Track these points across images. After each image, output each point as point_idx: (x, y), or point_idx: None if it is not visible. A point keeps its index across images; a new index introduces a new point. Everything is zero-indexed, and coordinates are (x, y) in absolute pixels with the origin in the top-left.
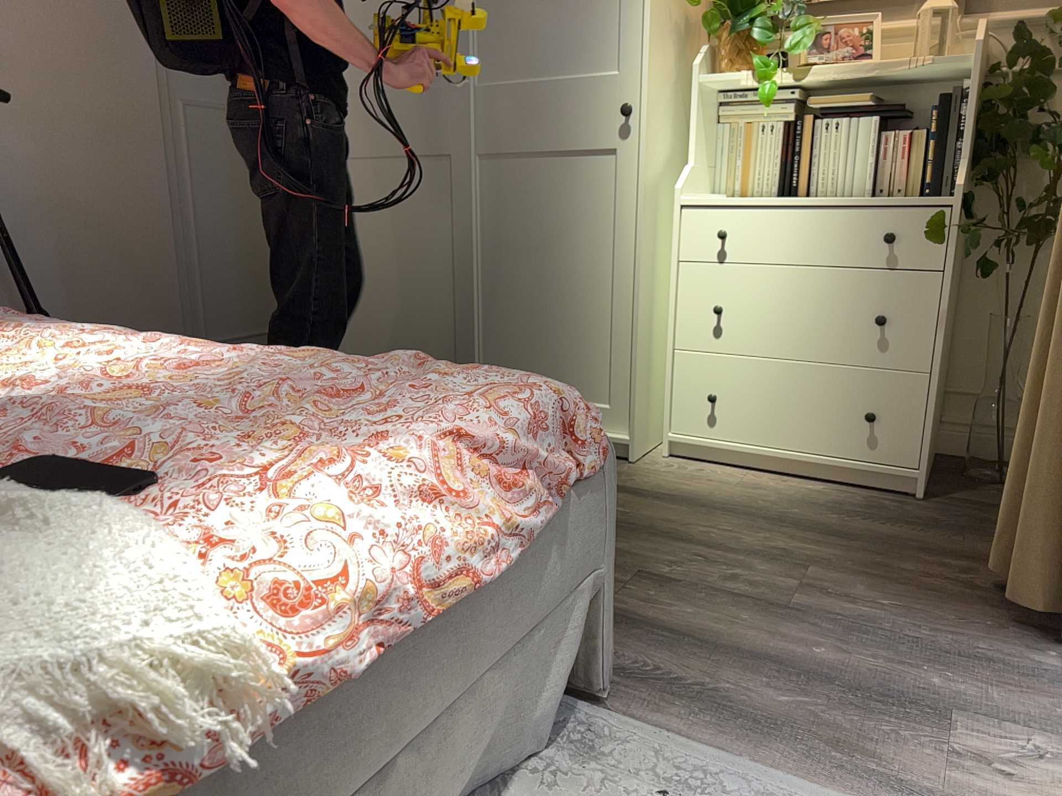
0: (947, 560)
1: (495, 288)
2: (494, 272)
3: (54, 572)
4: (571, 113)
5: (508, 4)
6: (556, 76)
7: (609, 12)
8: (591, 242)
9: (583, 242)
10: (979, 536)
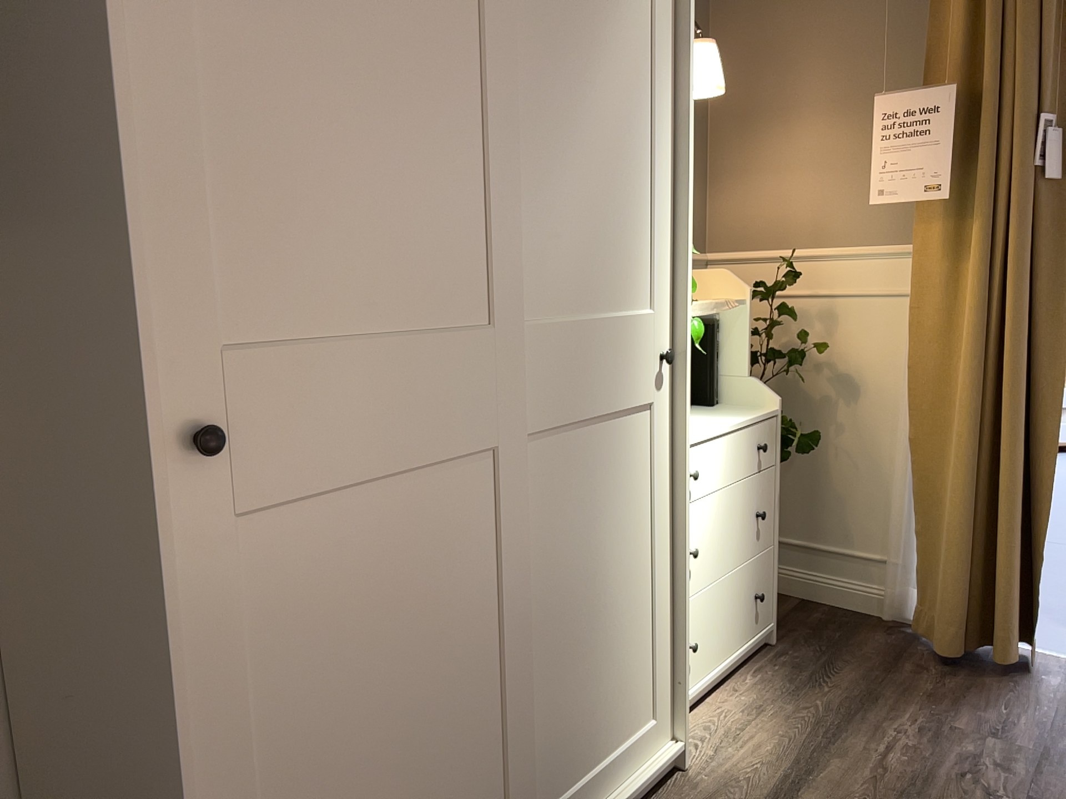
0: (896, 668)
1: (538, 646)
2: (538, 619)
3: None
4: (620, 360)
5: (550, 197)
6: (603, 310)
7: (644, 234)
8: (635, 523)
9: (628, 526)
10: (843, 645)
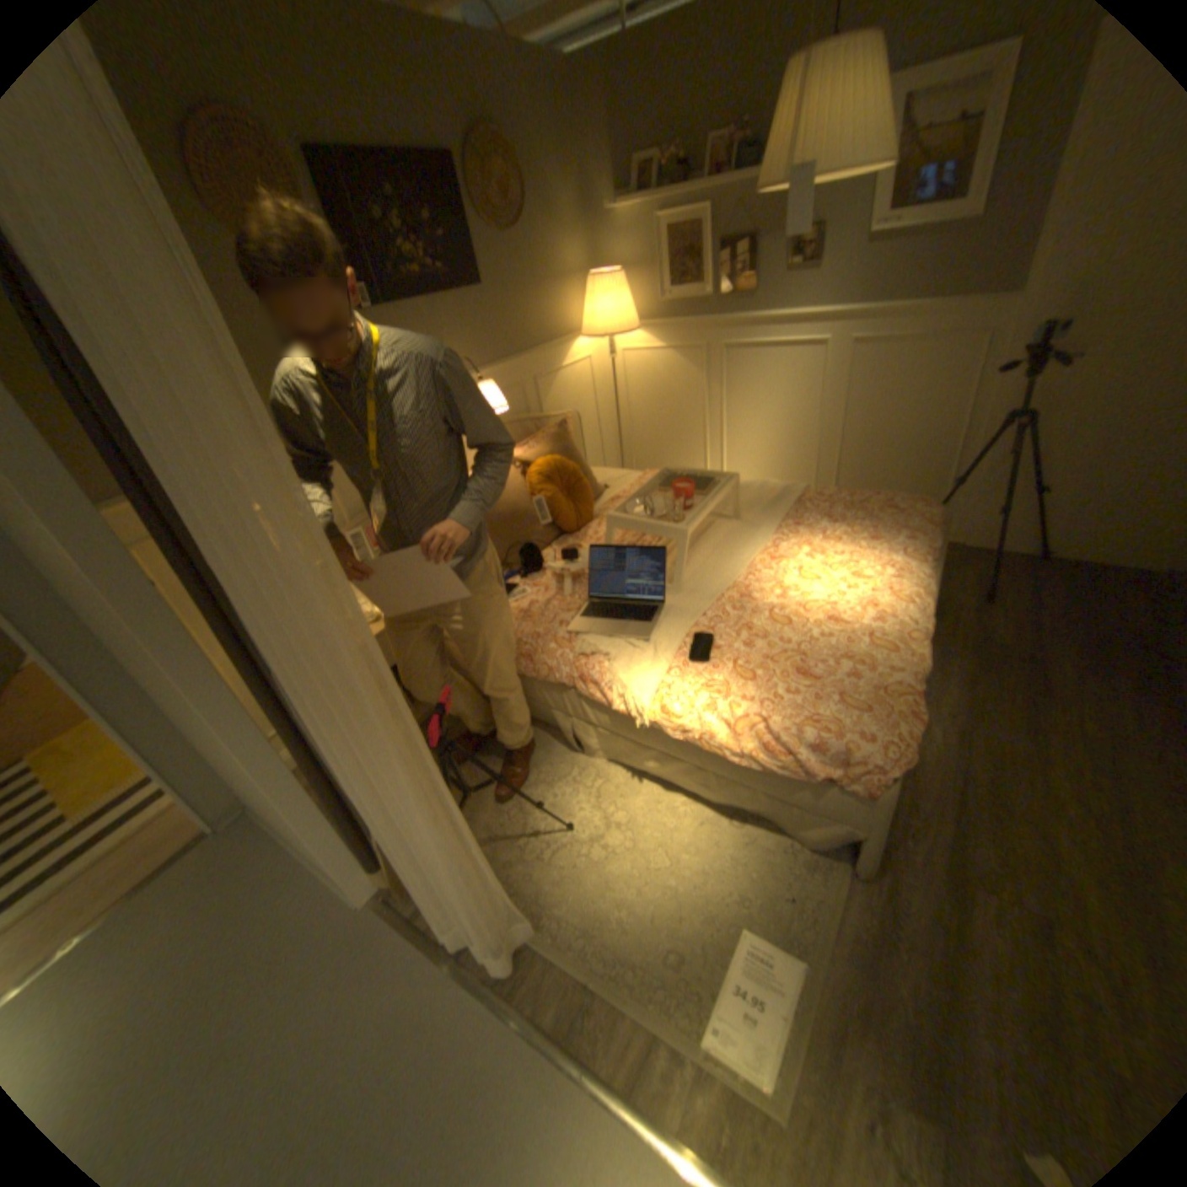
0: None
1: None
2: None
3: (654, 668)
4: None
5: None
6: None
7: None
8: None
9: None
10: None
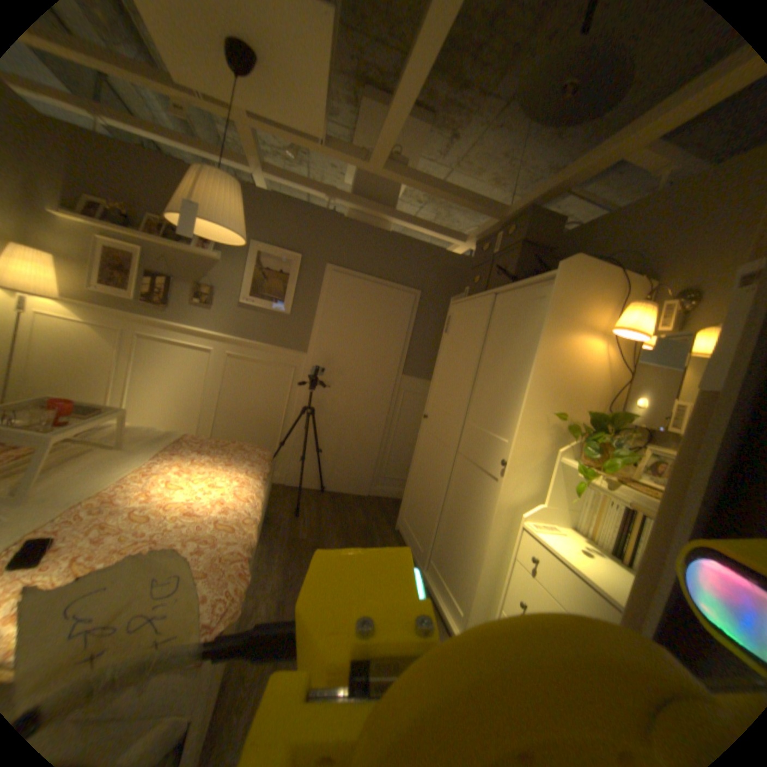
0: None
1: (446, 515)
2: (448, 507)
3: None
4: (488, 451)
5: (483, 391)
6: (488, 430)
7: (512, 410)
8: (479, 519)
9: (476, 517)
10: None
